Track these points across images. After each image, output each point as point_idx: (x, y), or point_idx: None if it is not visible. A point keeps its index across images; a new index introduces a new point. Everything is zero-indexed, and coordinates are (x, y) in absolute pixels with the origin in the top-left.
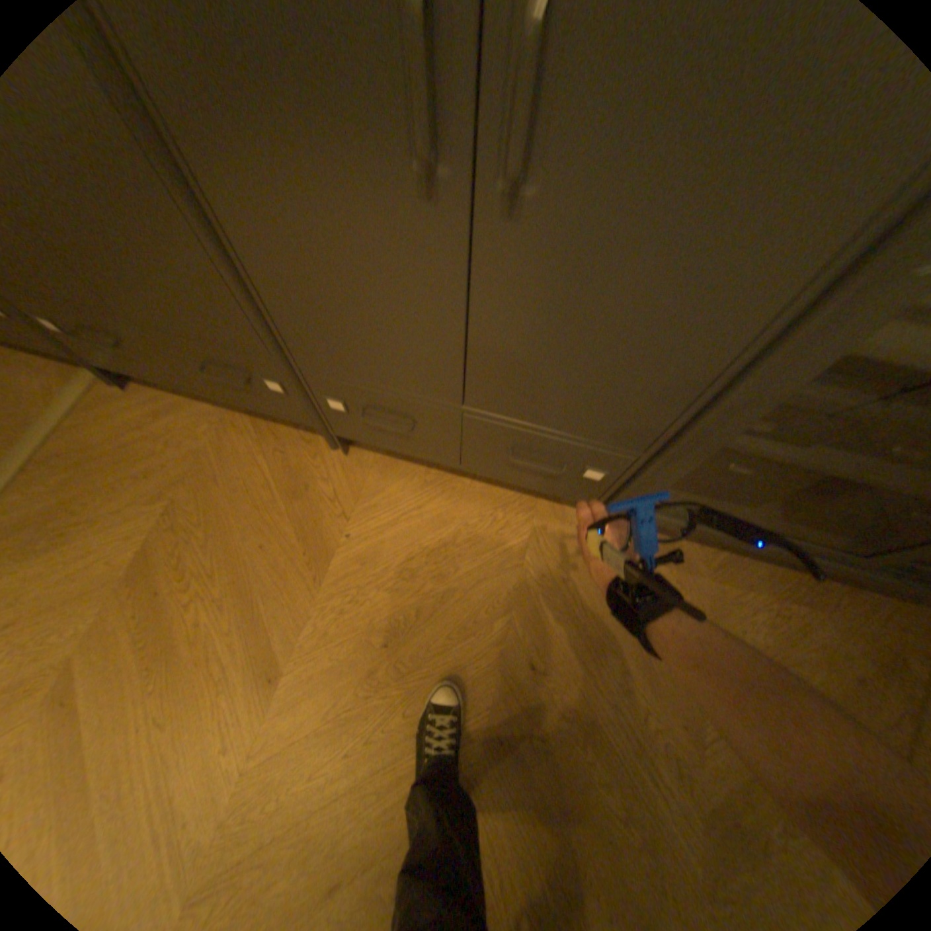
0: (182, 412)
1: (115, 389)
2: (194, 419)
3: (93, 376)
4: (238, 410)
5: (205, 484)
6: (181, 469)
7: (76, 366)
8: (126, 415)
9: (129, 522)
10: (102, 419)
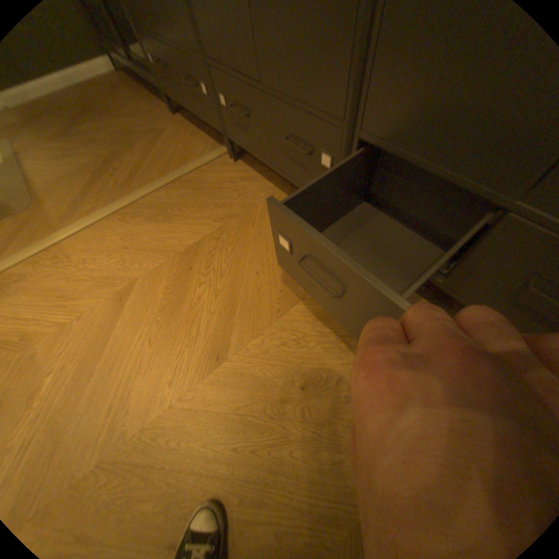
0: (255, 183)
1: (230, 160)
2: (259, 188)
3: (224, 151)
4: (285, 193)
5: (246, 225)
6: (239, 211)
7: (219, 145)
8: (228, 174)
9: (199, 227)
10: (217, 172)
